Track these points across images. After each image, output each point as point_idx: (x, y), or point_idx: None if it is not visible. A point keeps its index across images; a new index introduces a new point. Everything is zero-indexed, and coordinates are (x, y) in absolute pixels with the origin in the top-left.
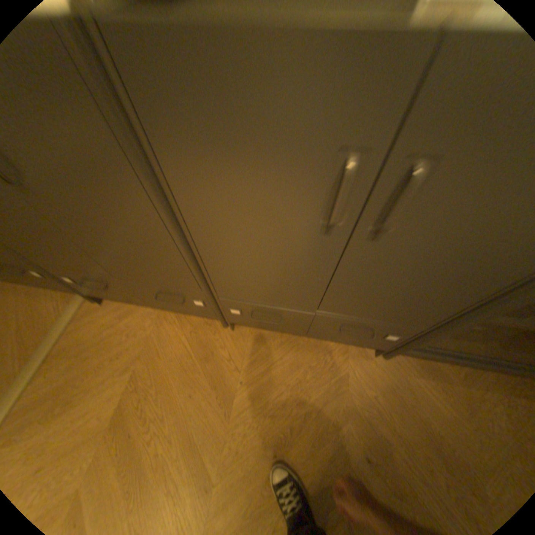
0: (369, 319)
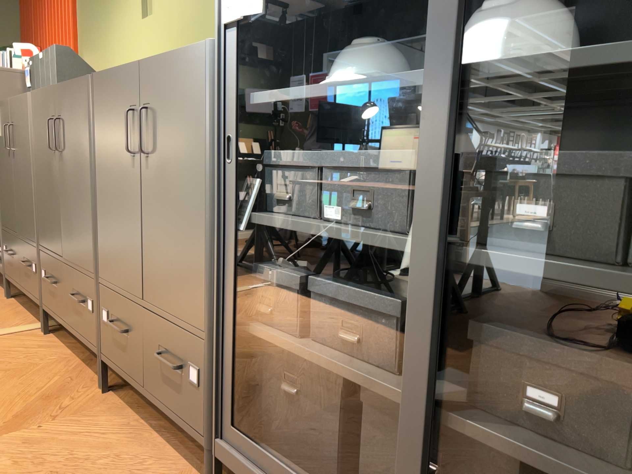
0: (170, 314)
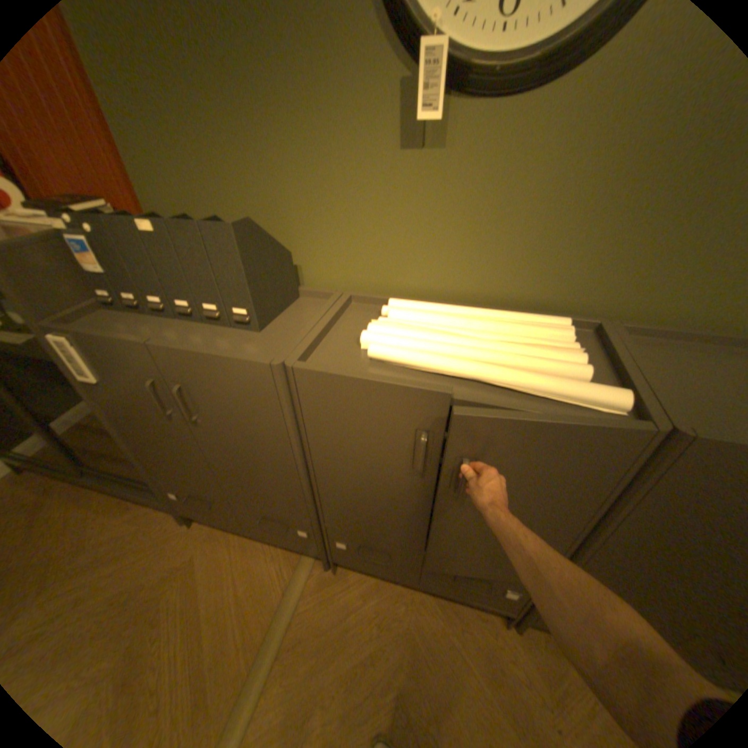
0: None
